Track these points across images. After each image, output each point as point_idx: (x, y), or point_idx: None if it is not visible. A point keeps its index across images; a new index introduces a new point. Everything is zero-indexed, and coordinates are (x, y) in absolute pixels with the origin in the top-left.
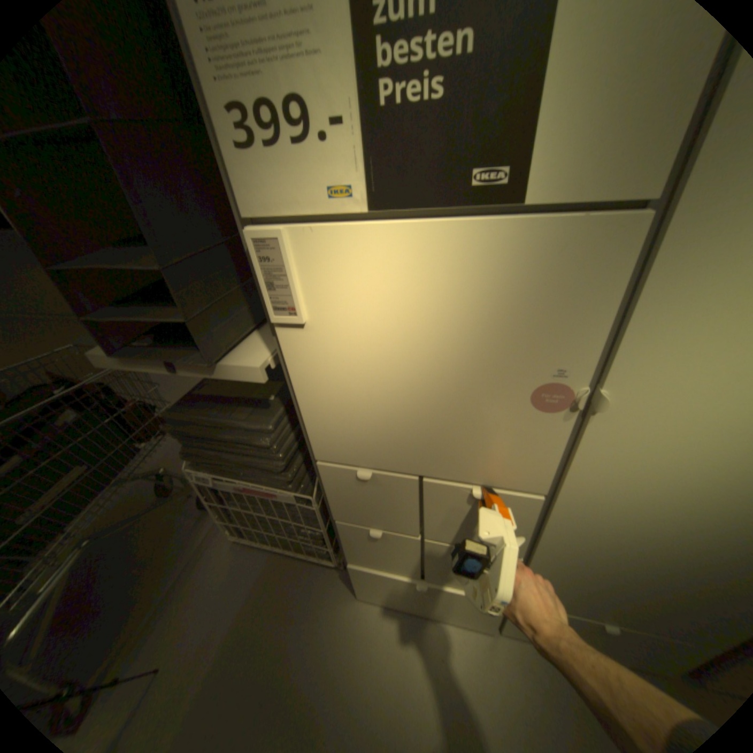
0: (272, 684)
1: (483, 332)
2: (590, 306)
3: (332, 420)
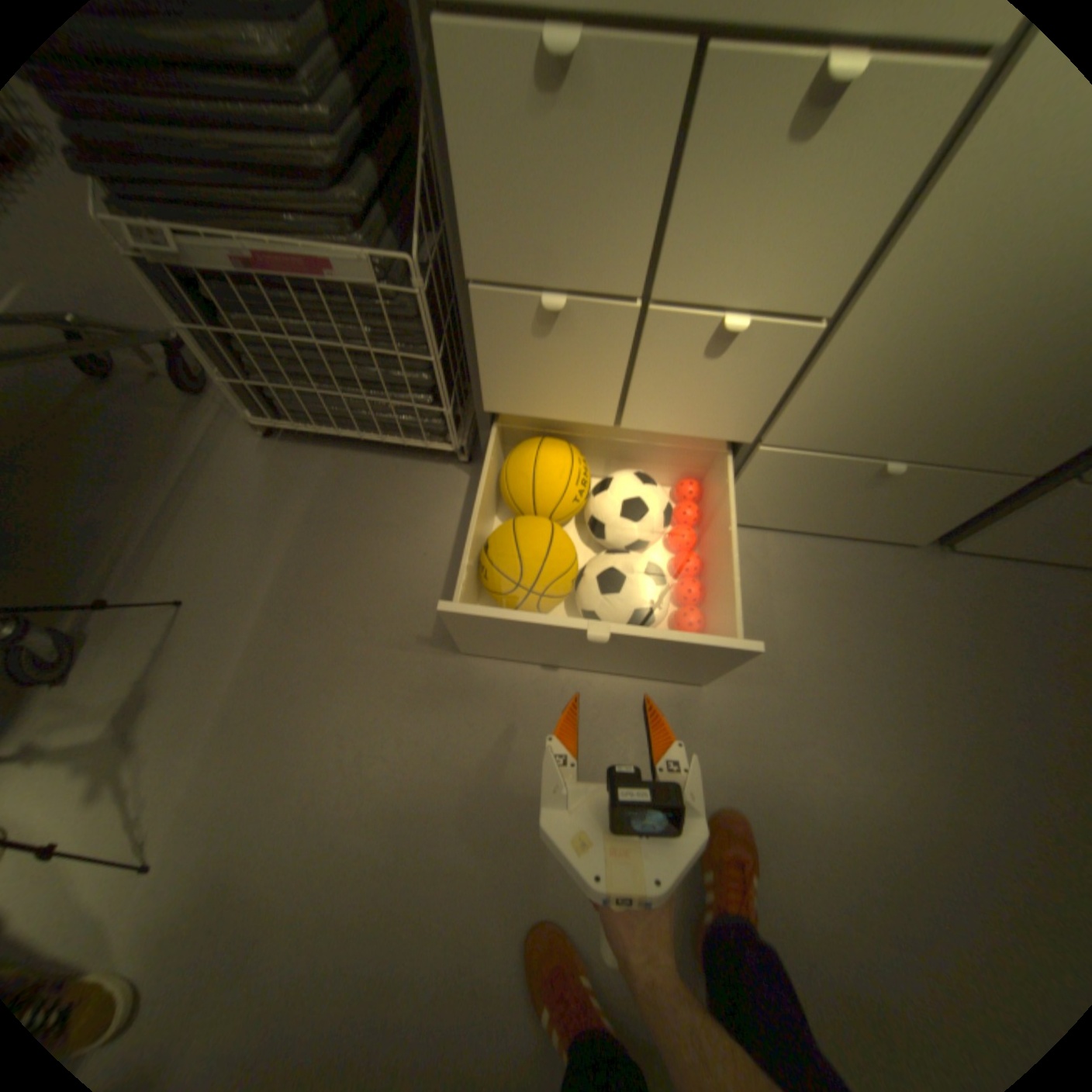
0: (378, 602)
1: None
2: None
3: None
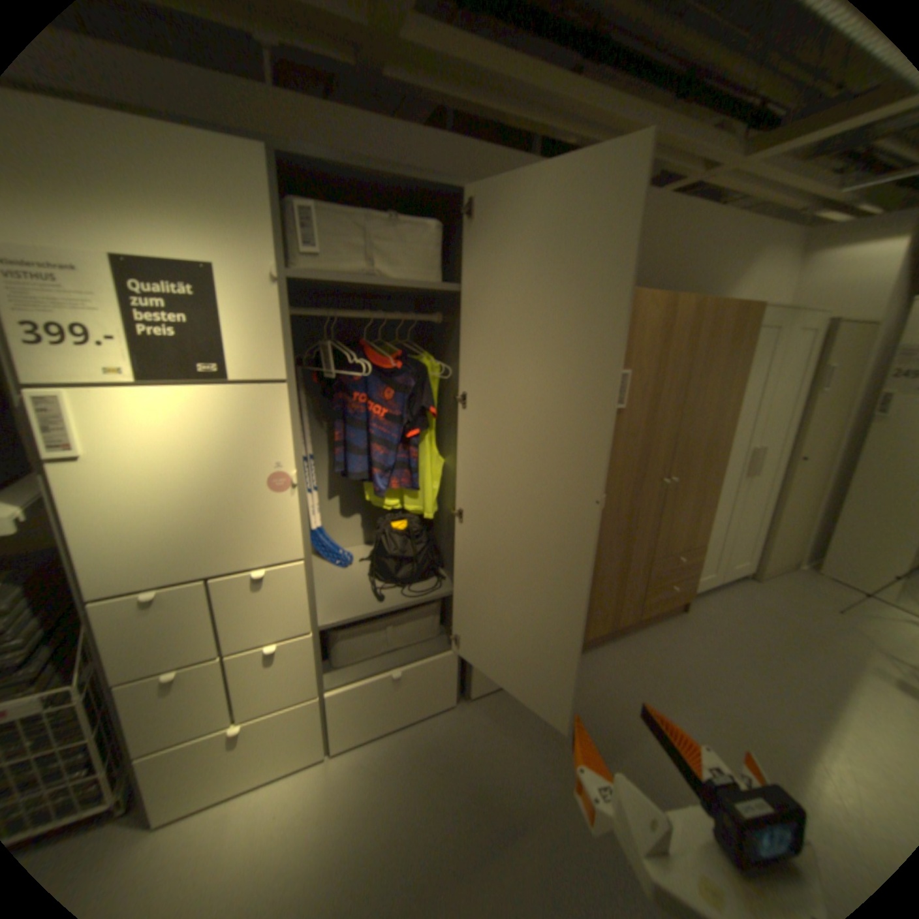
0: None
1: (227, 446)
2: (280, 426)
3: (111, 543)
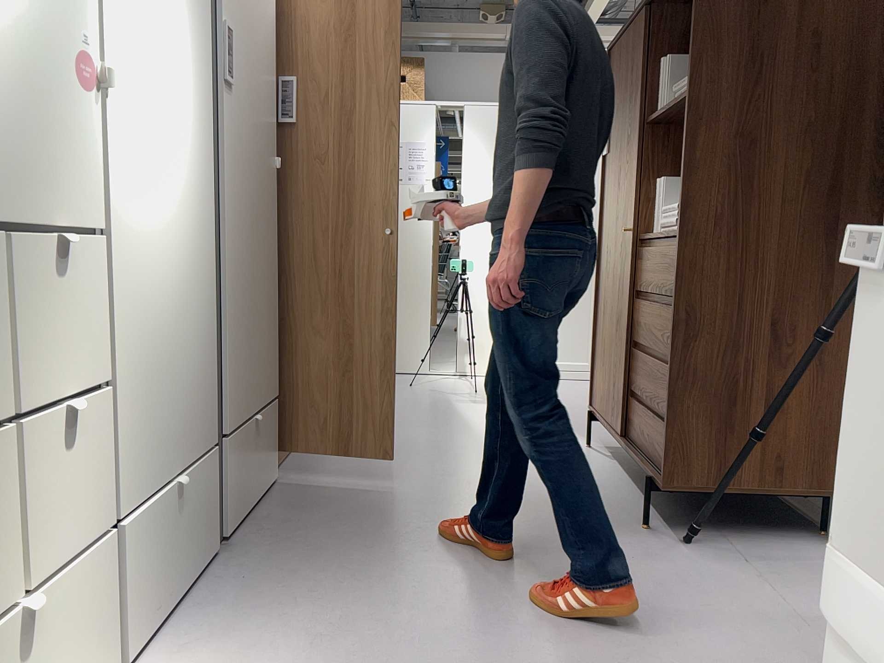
0: None
1: None
2: None
3: None
